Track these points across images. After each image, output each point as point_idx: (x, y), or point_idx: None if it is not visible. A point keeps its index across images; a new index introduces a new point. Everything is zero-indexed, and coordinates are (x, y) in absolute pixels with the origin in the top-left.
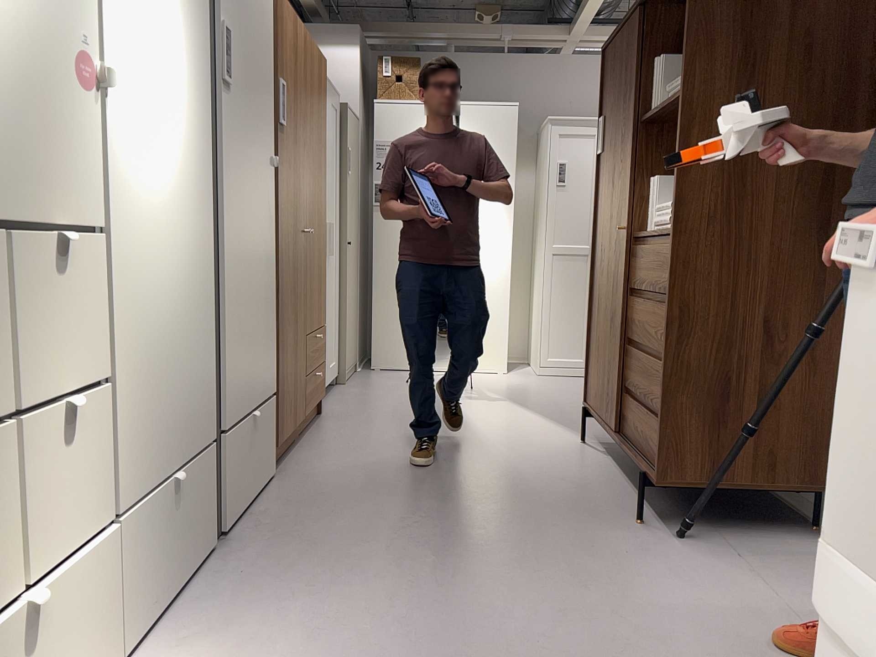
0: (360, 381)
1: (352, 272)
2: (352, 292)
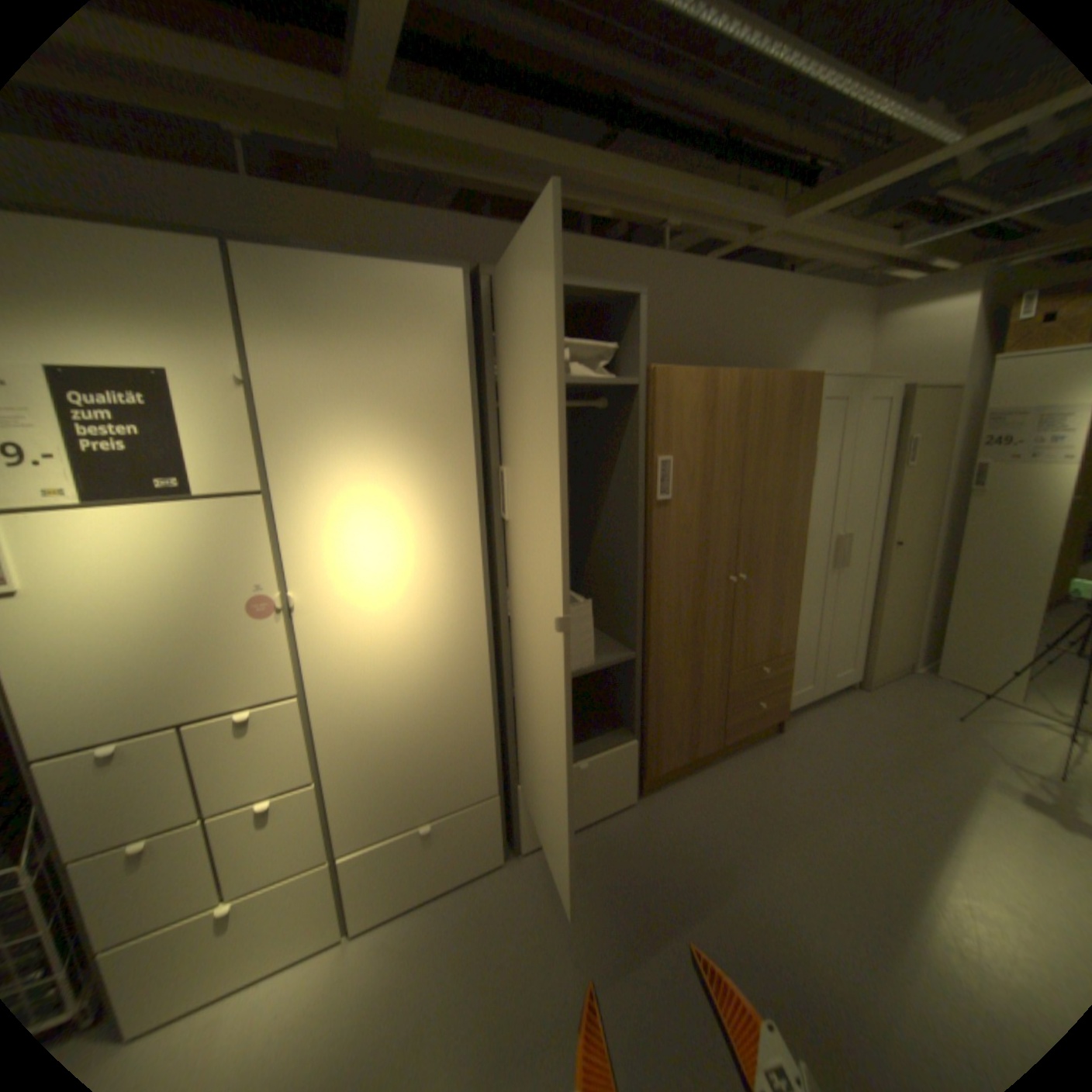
0: (898, 693)
1: (910, 573)
2: (907, 596)
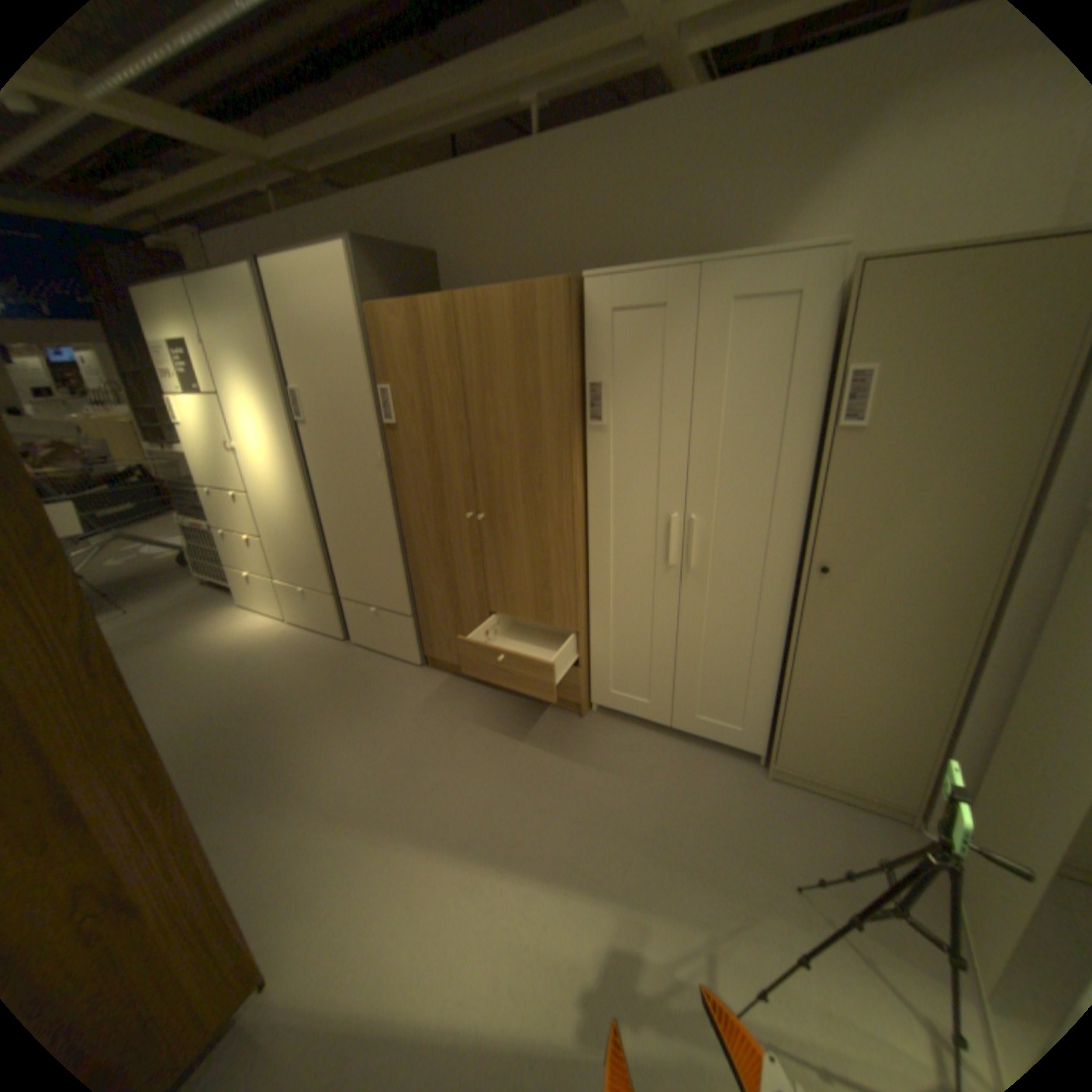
0: (810, 810)
1: (879, 634)
2: (869, 672)
